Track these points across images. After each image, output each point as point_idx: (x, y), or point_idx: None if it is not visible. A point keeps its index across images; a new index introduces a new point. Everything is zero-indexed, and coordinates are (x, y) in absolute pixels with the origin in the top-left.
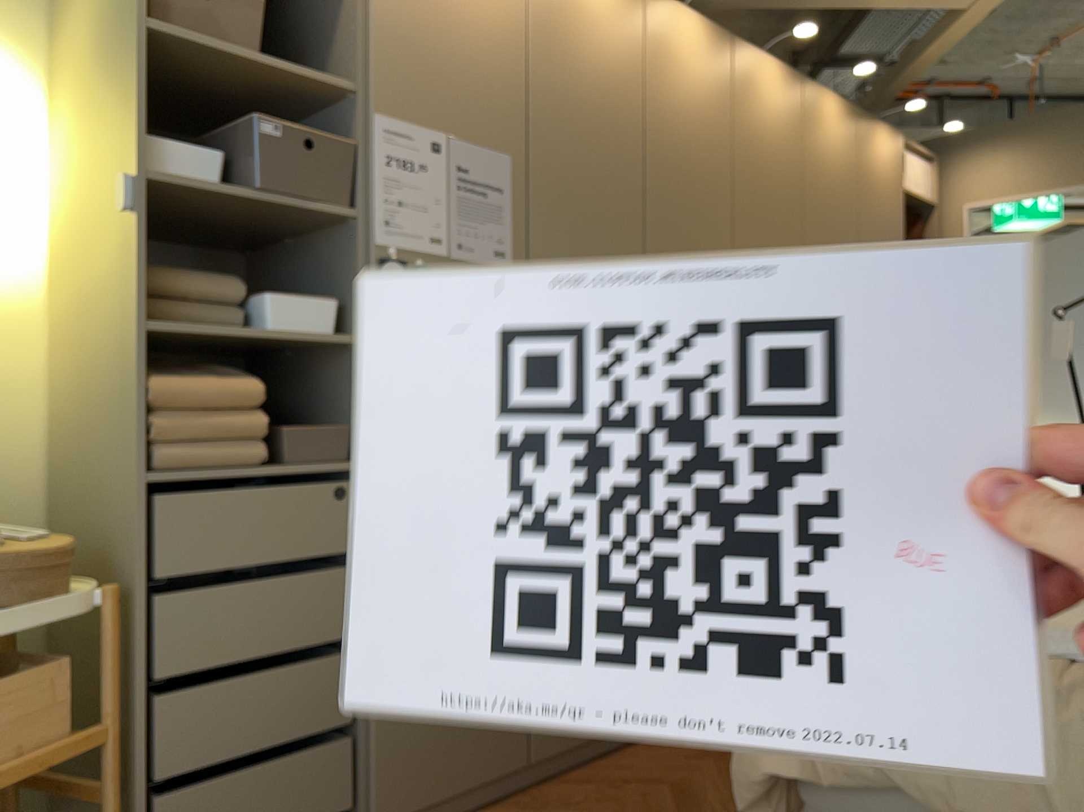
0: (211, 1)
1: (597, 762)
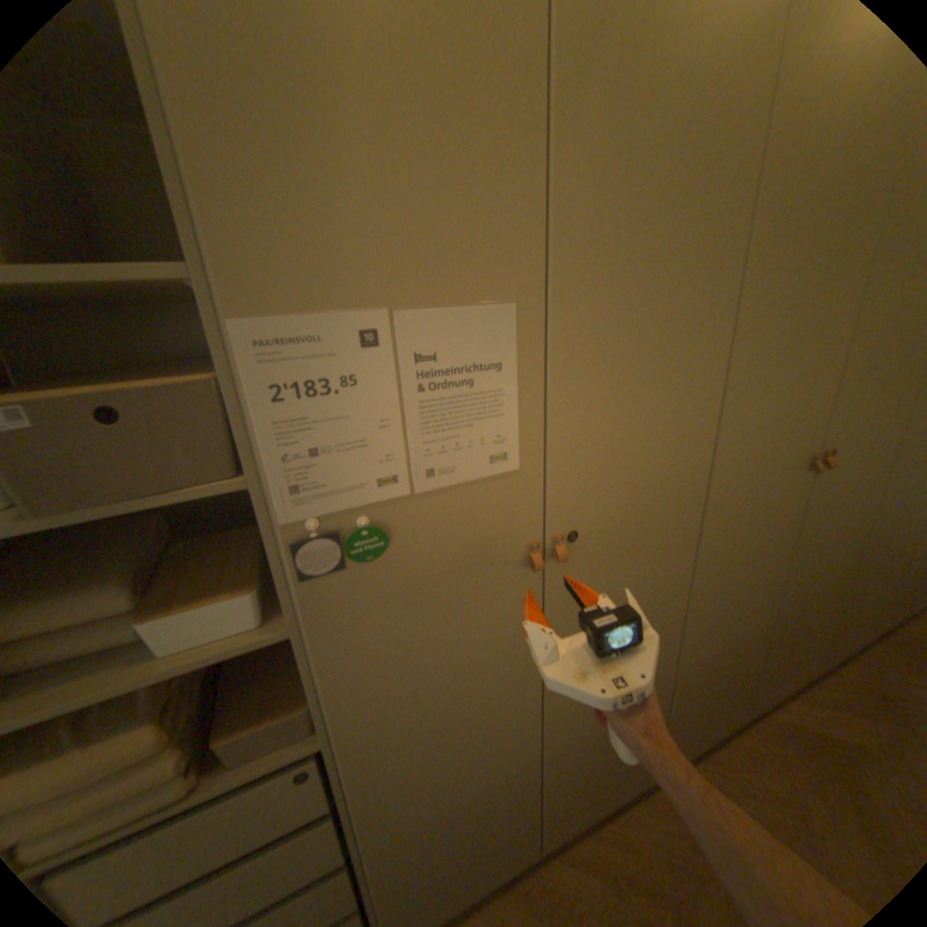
0: None
1: (607, 825)
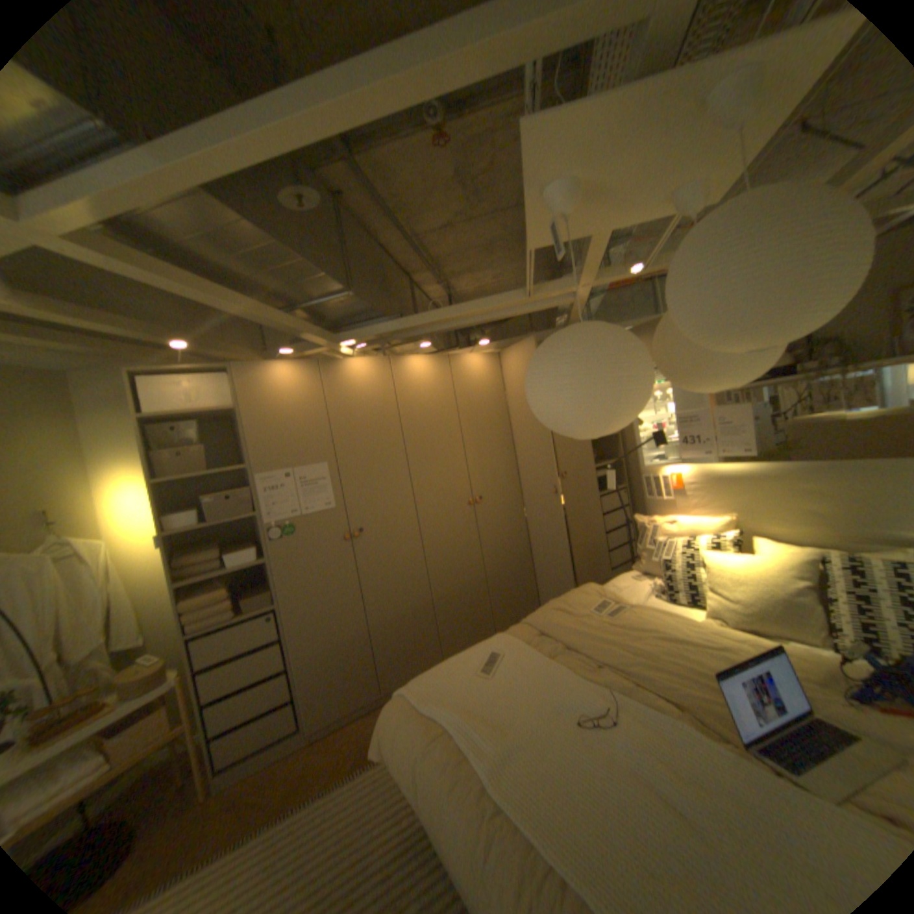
0: (180, 458)
1: None
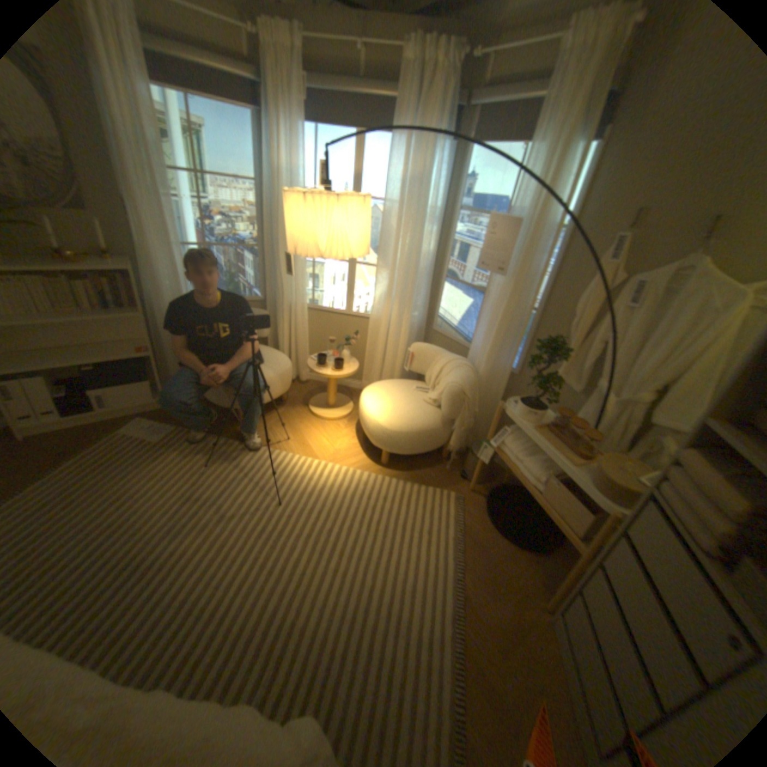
0: None
1: None
